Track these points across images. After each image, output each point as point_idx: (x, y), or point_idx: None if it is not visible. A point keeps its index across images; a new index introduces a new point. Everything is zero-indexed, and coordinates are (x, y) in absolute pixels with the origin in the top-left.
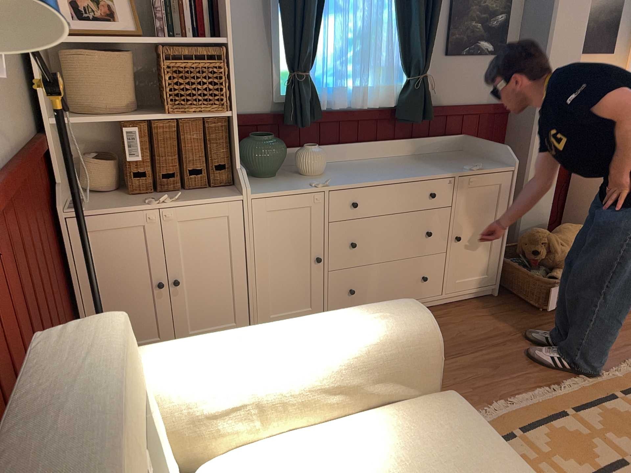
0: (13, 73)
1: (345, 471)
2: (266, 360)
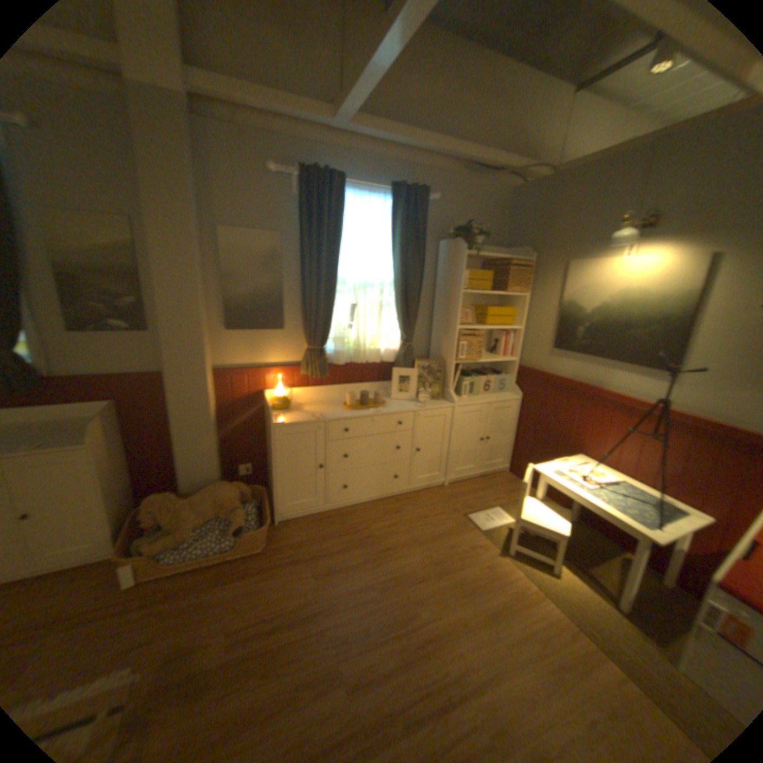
0: None
1: None
2: None
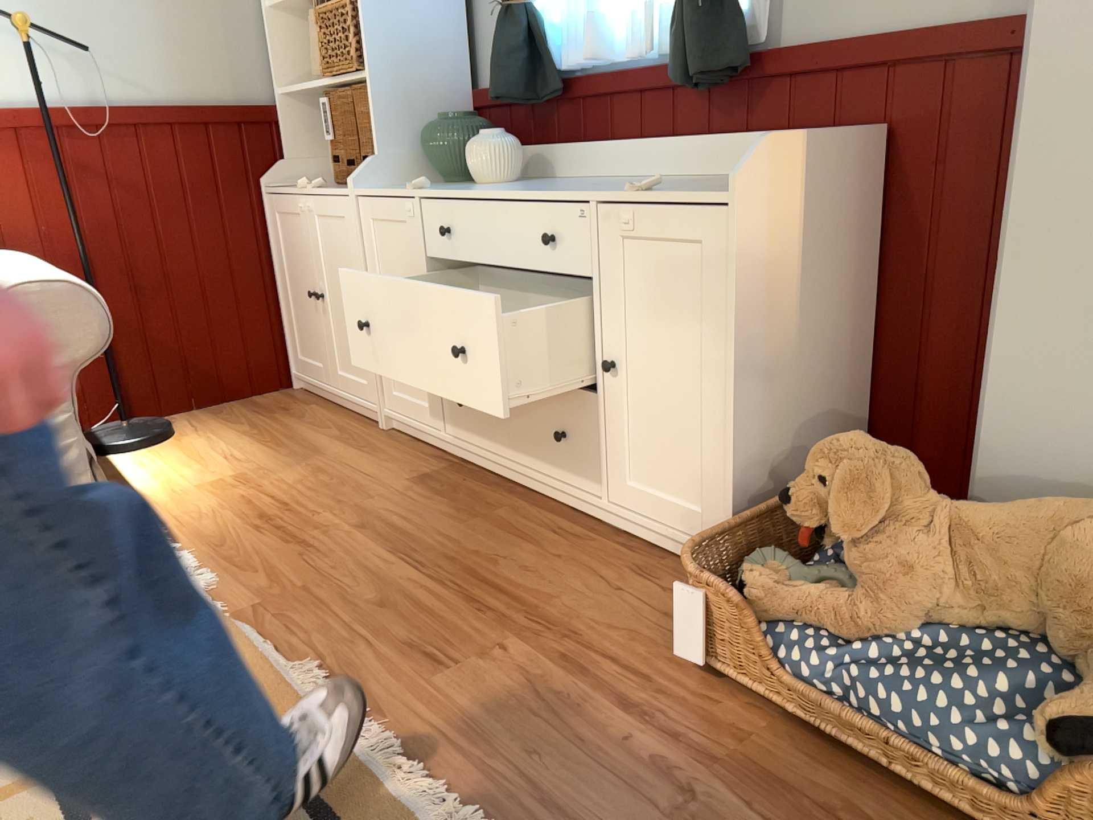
0: (222, 39)
1: None
2: None
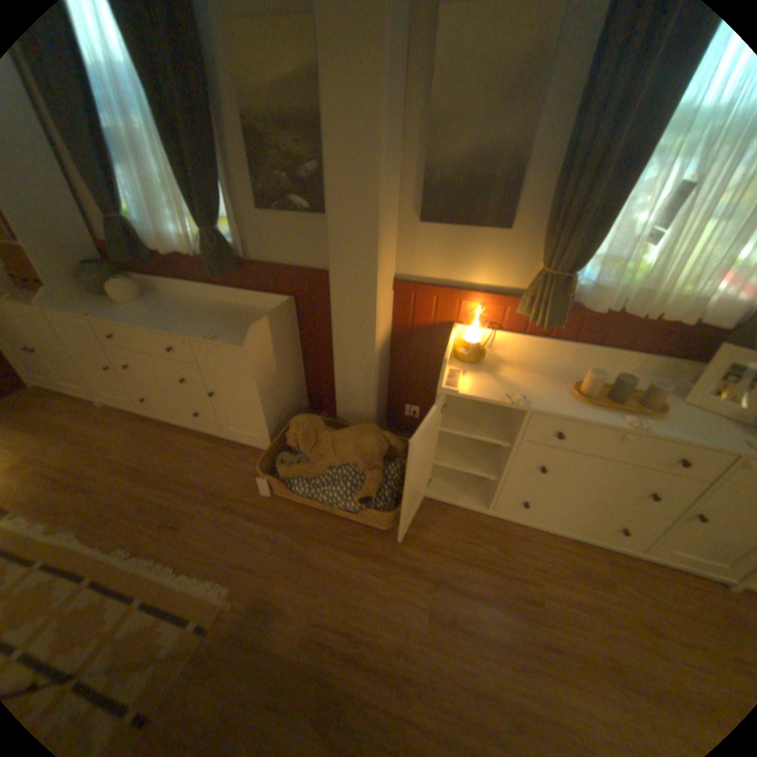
0: None
1: None
2: None
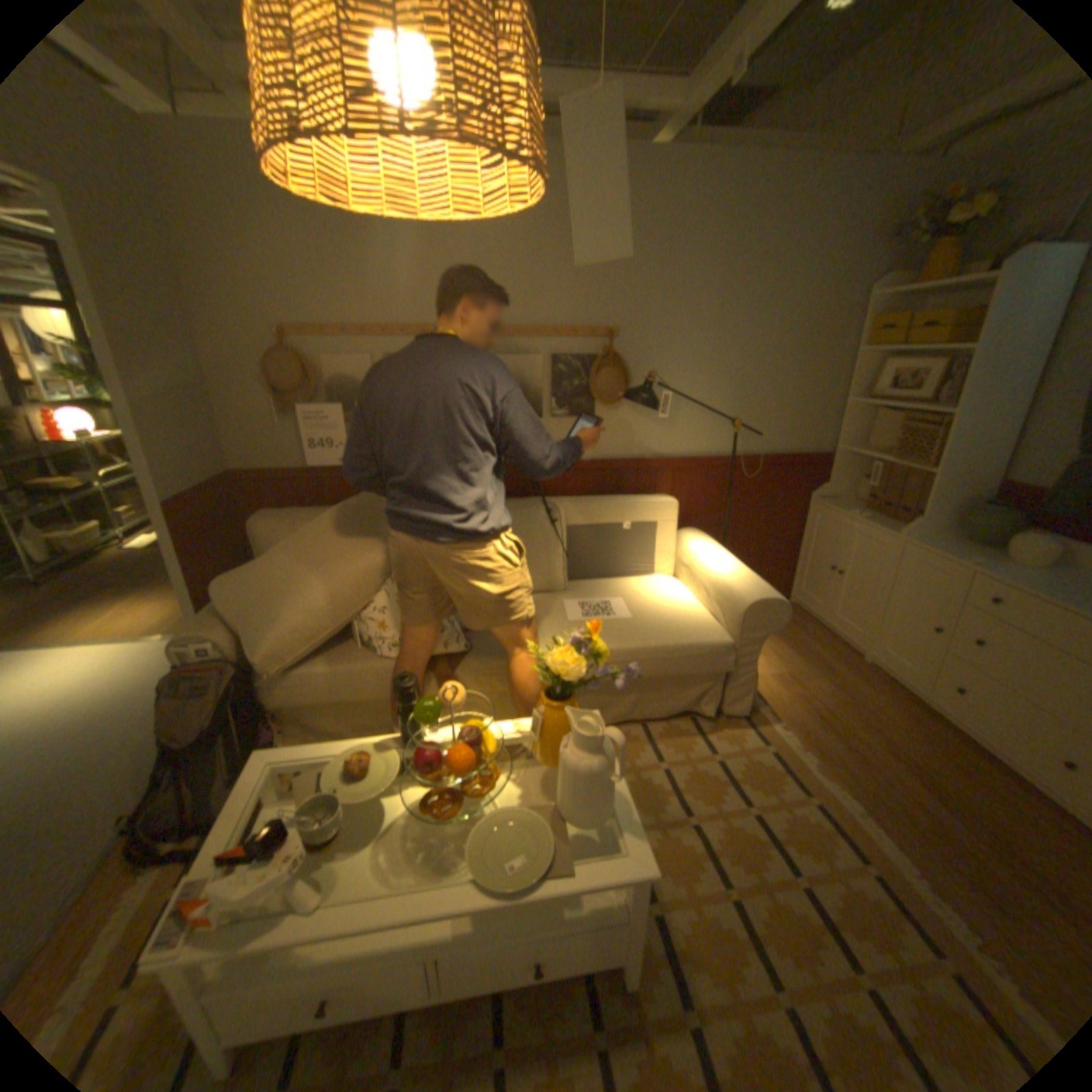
0: (817, 415)
1: (668, 601)
2: (705, 559)
